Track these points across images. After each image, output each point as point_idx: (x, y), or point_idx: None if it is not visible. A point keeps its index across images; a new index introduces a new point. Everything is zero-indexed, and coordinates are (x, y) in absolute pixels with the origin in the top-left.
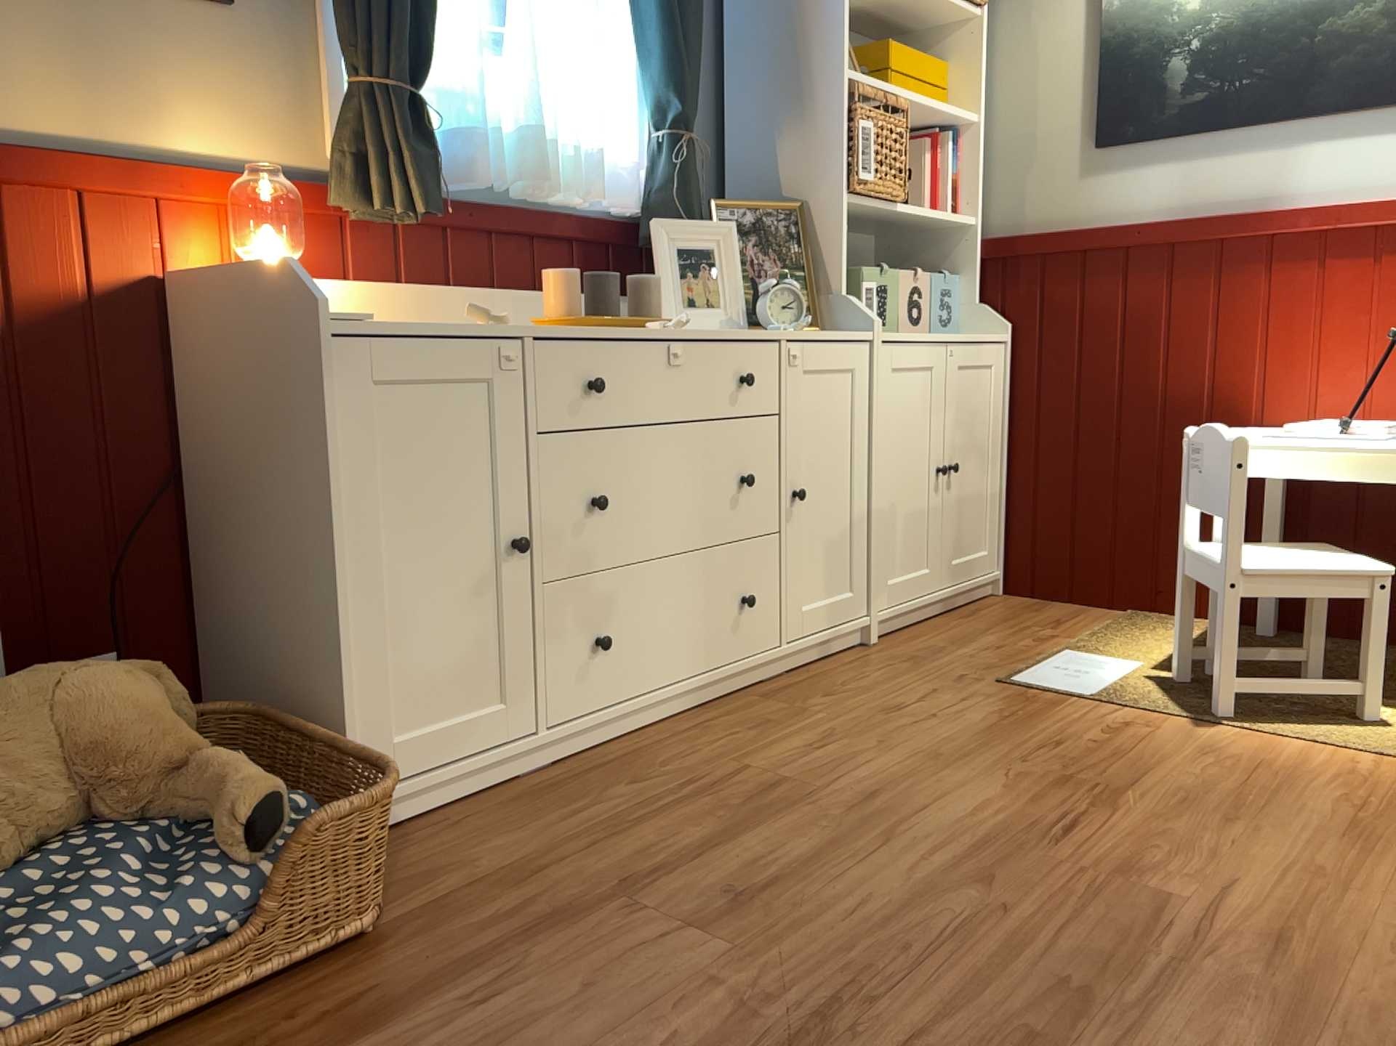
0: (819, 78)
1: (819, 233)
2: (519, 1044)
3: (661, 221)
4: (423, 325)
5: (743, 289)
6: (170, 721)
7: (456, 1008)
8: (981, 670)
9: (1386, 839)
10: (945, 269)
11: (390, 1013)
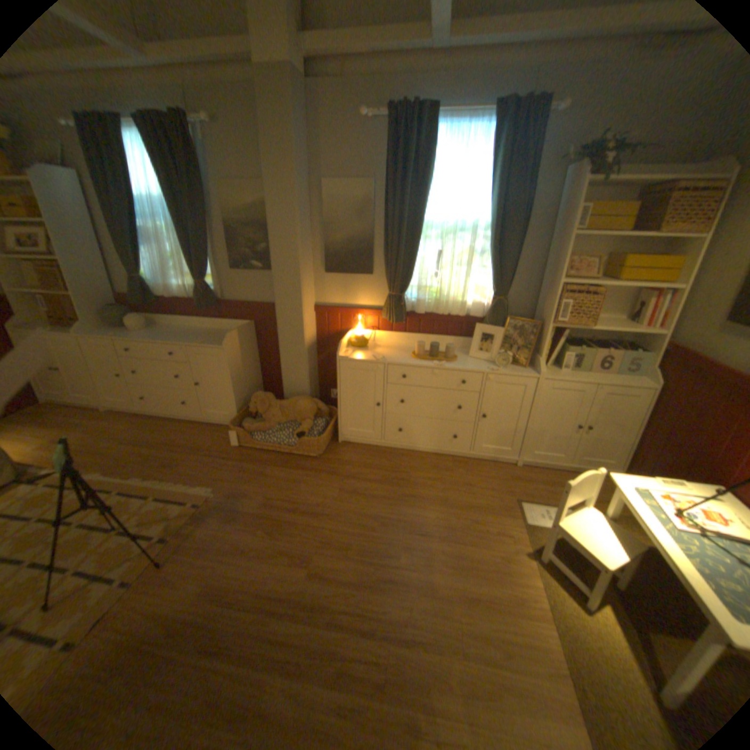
0: (556, 281)
1: (543, 335)
2: (301, 485)
3: (485, 322)
4: (366, 358)
5: (497, 350)
6: (314, 412)
7: (306, 475)
8: (524, 495)
9: (472, 610)
10: (651, 348)
11: (301, 470)
